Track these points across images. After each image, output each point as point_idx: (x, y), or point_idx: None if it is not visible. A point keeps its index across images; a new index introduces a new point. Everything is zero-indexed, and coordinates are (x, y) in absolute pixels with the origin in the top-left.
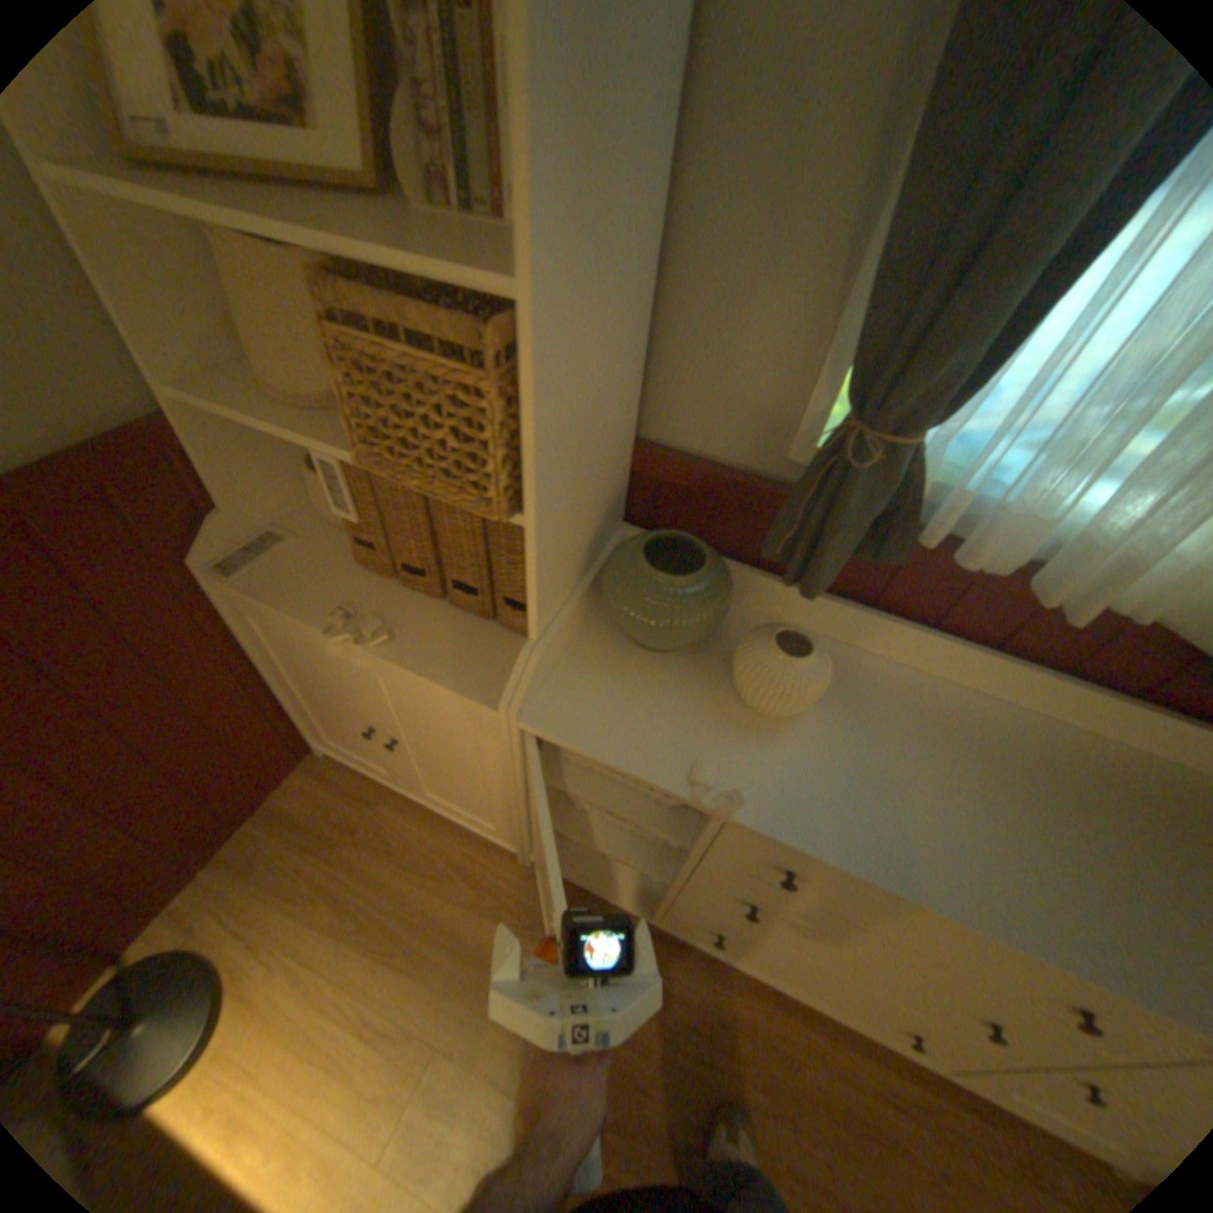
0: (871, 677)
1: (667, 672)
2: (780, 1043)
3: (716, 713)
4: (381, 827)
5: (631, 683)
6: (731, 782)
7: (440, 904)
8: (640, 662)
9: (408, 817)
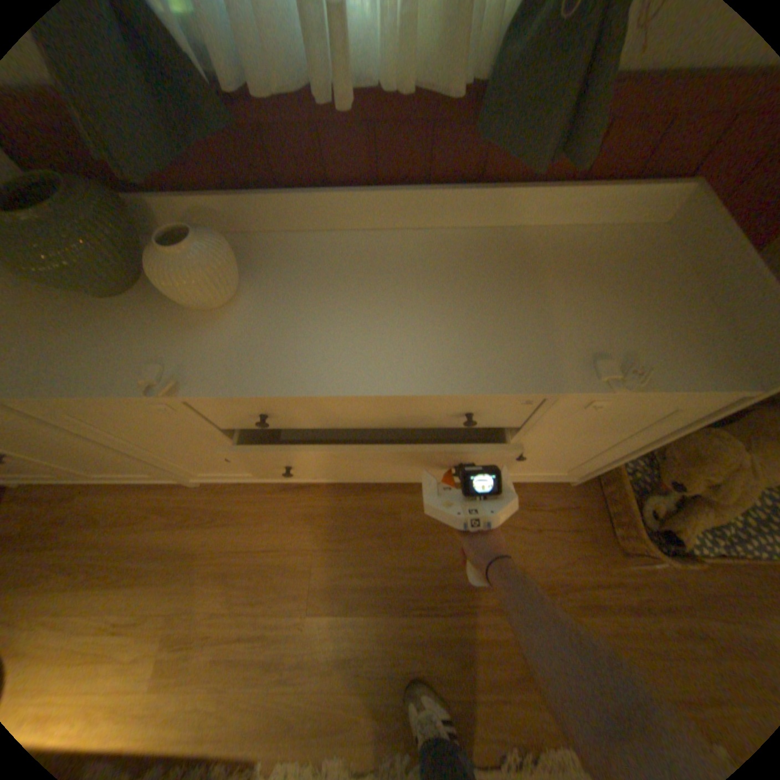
0: (296, 249)
1: (118, 308)
2: (382, 509)
3: (161, 324)
4: (80, 510)
5: (84, 329)
6: (163, 370)
7: (140, 536)
8: (94, 309)
9: (98, 495)
